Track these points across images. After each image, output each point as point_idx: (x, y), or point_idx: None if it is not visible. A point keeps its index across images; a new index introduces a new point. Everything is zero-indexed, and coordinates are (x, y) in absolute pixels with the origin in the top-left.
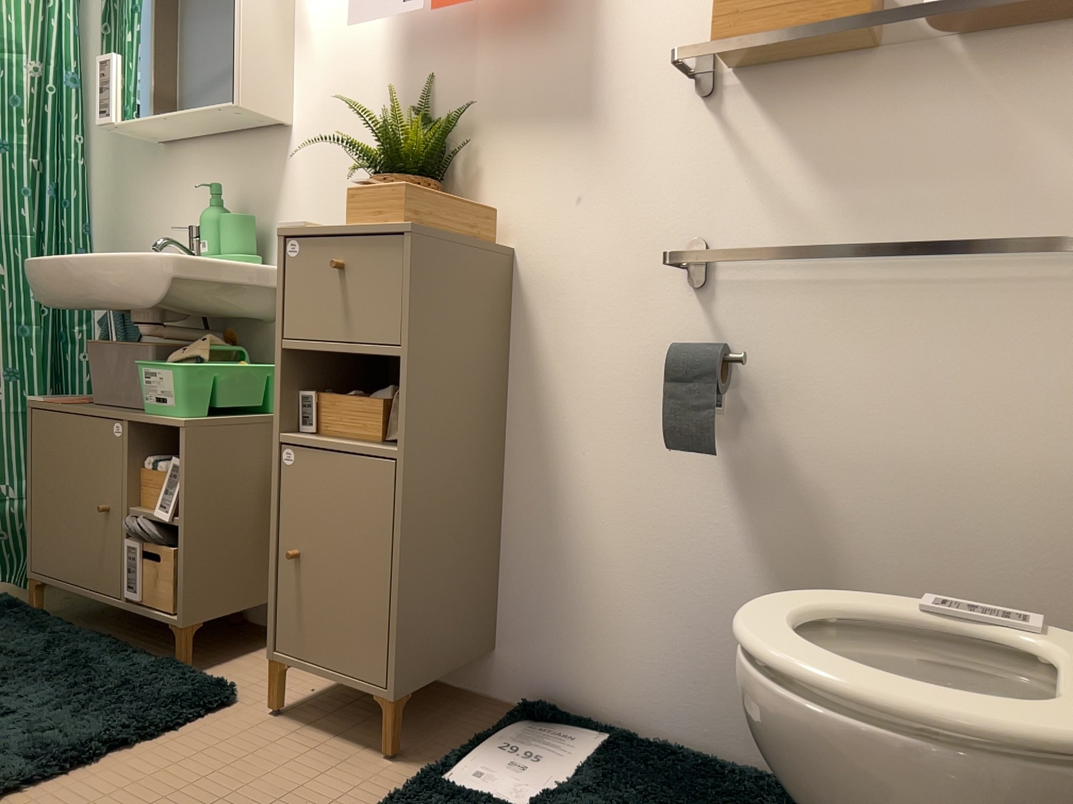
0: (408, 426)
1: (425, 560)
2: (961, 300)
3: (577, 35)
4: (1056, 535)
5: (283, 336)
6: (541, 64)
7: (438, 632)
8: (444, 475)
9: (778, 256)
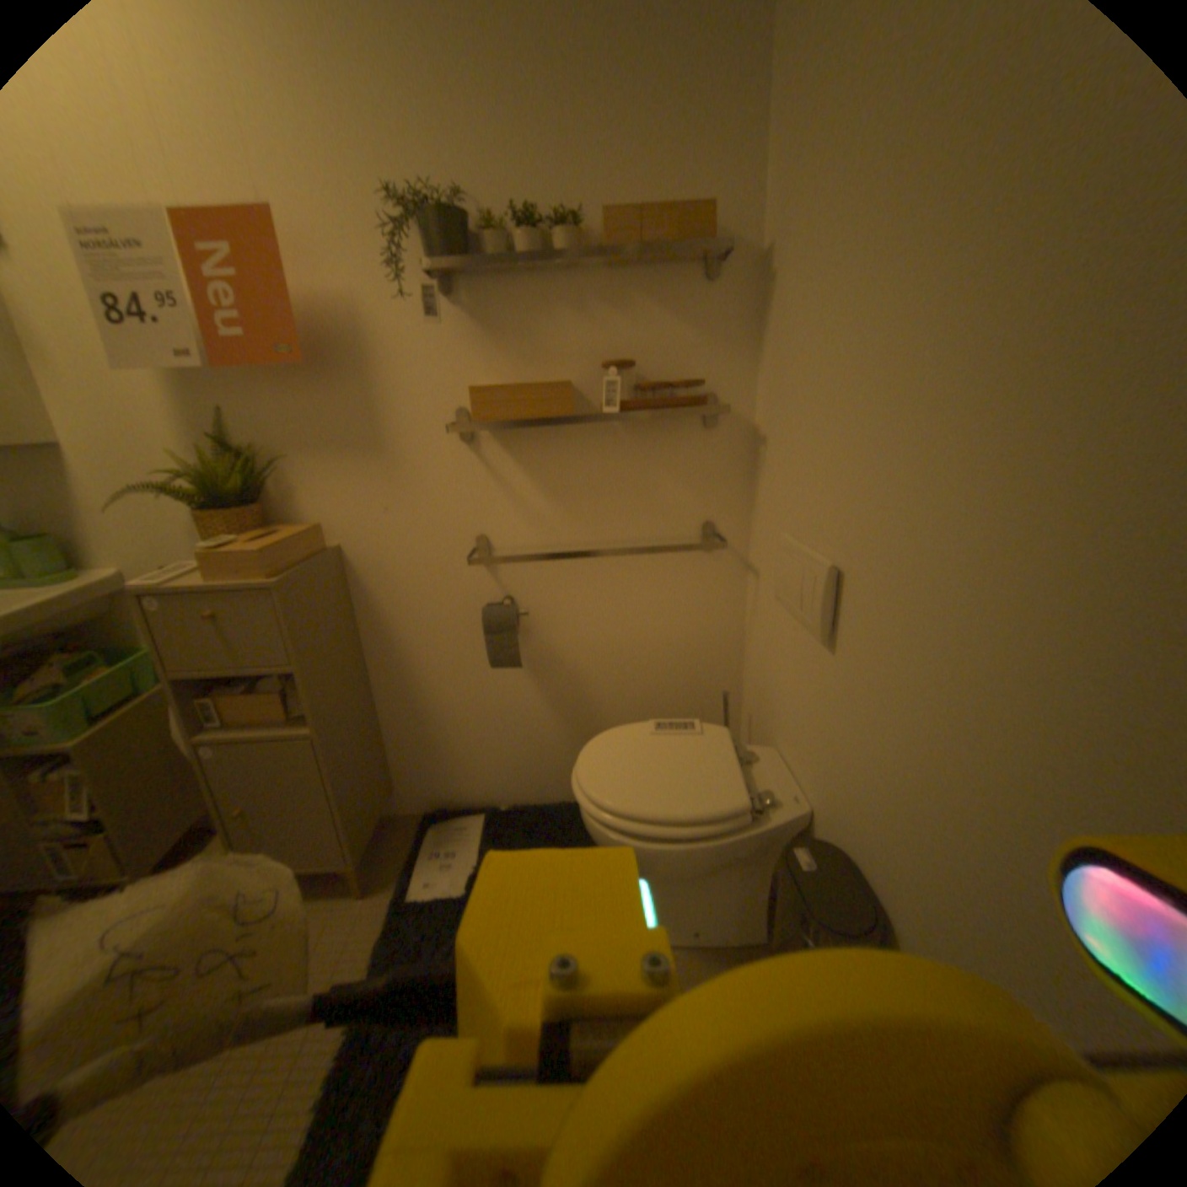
0: (315, 716)
1: (349, 784)
2: (640, 560)
3: (356, 380)
4: (691, 666)
5: (160, 669)
6: (327, 401)
7: (367, 815)
8: (344, 726)
9: (546, 557)
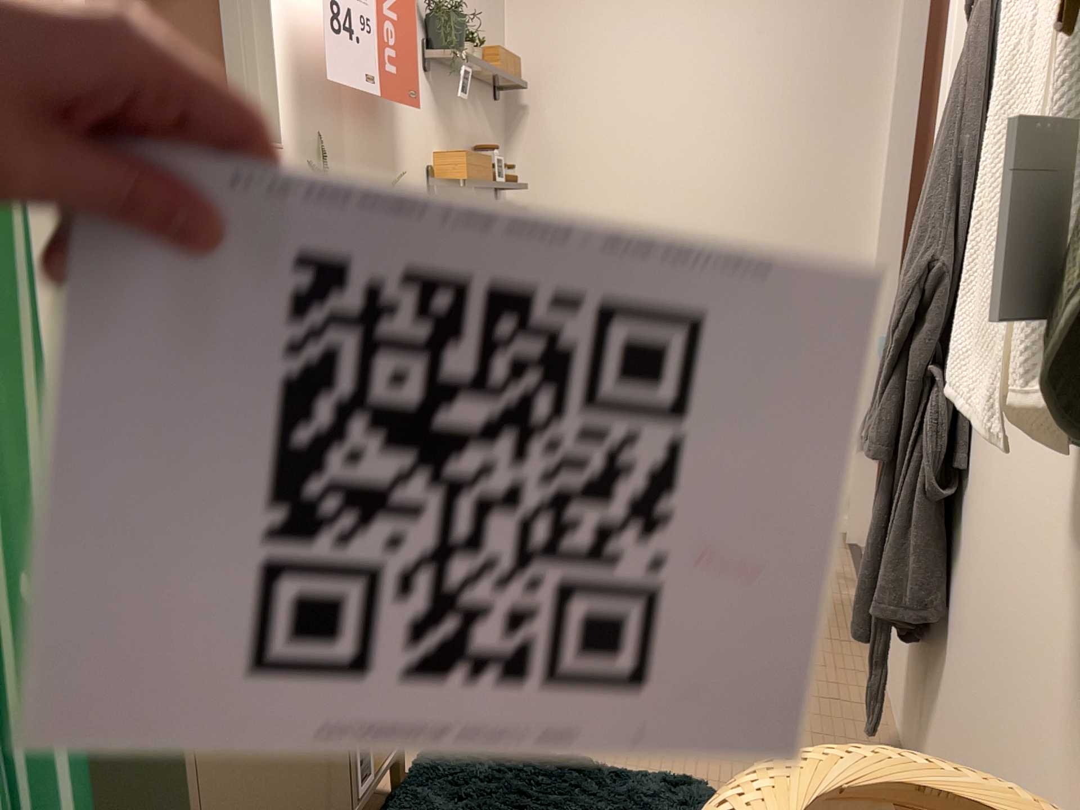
0: None
1: None
2: None
3: (390, 133)
4: None
5: None
6: (377, 149)
7: None
8: None
9: None
